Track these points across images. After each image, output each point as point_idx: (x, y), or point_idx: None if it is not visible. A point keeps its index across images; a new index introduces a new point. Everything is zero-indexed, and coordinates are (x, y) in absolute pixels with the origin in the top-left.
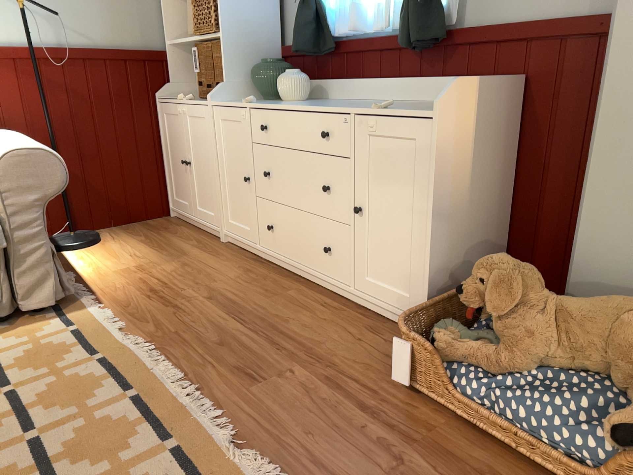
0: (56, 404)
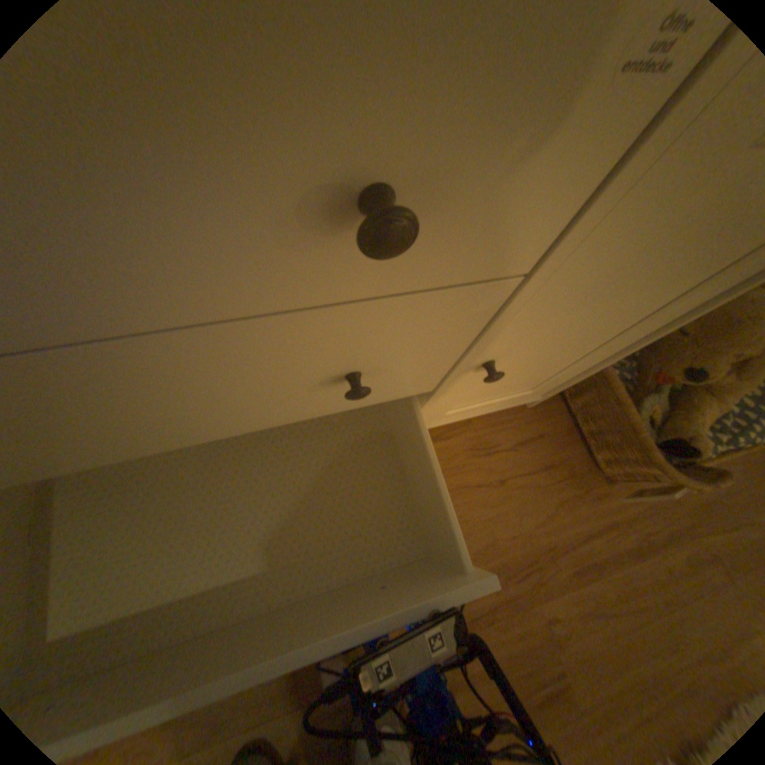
0: None
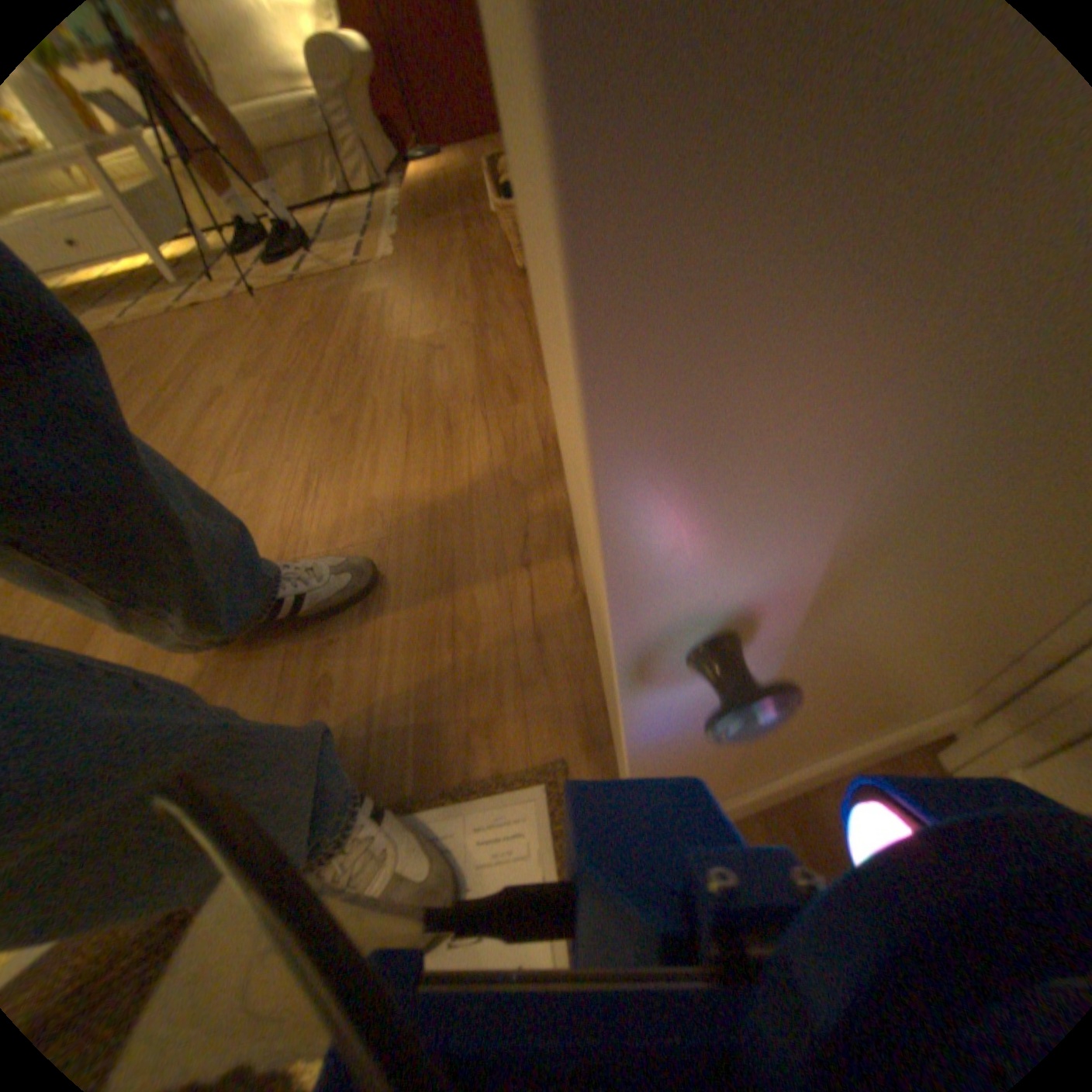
0: (333, 228)
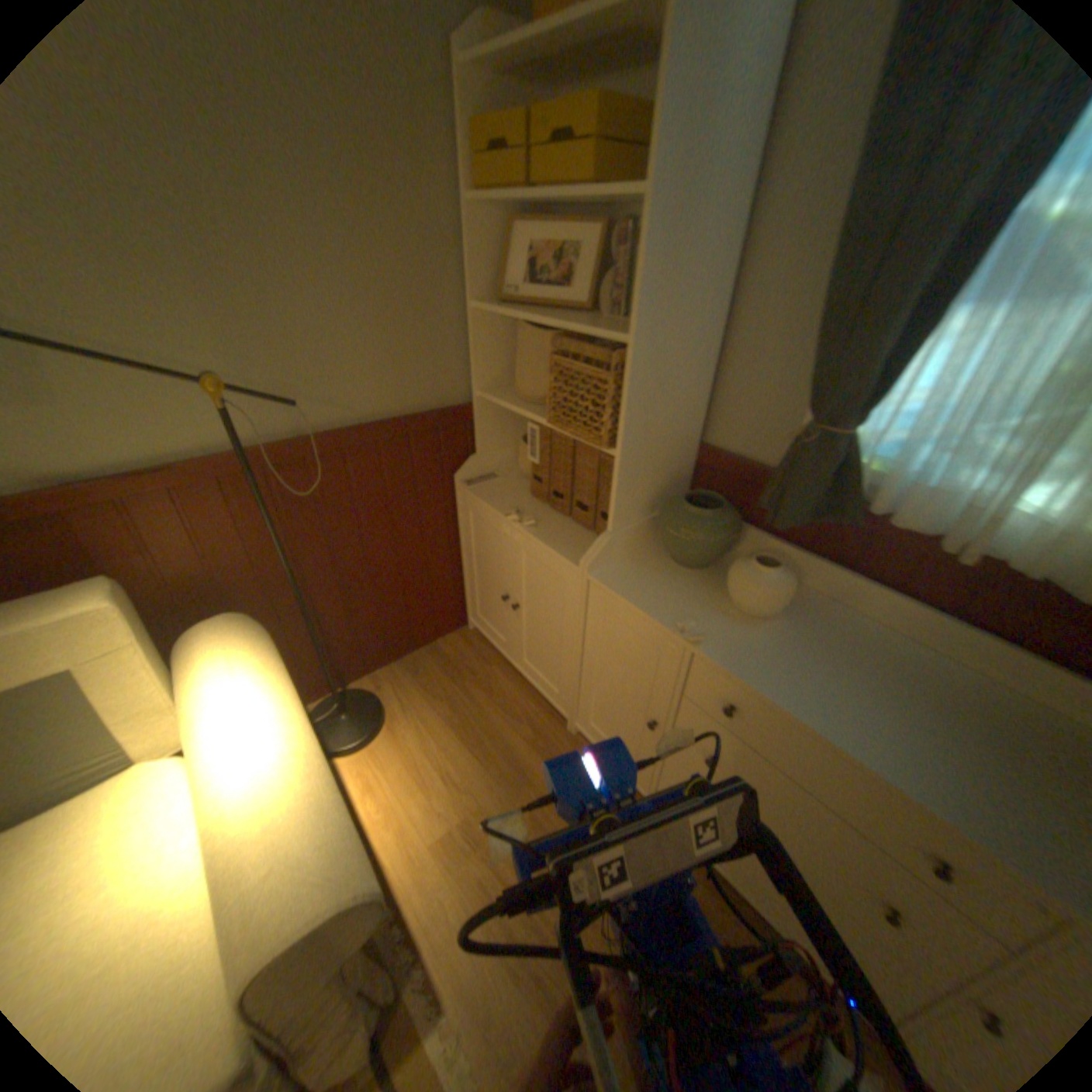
0: None
